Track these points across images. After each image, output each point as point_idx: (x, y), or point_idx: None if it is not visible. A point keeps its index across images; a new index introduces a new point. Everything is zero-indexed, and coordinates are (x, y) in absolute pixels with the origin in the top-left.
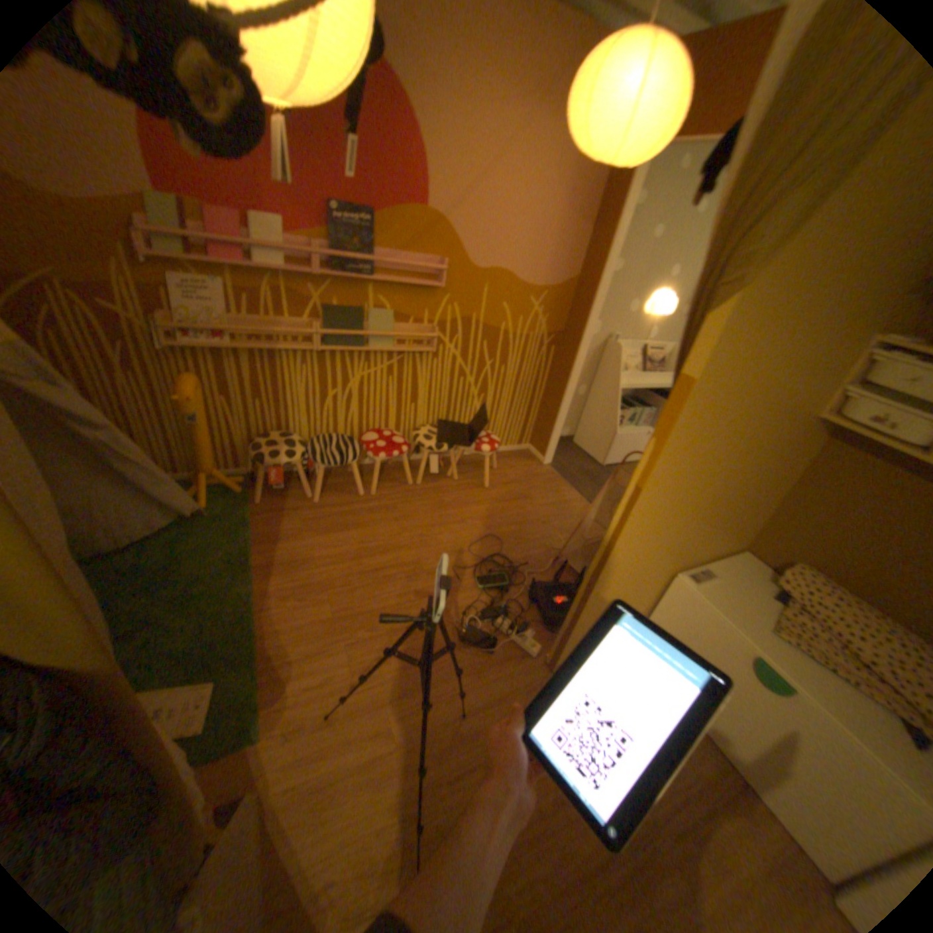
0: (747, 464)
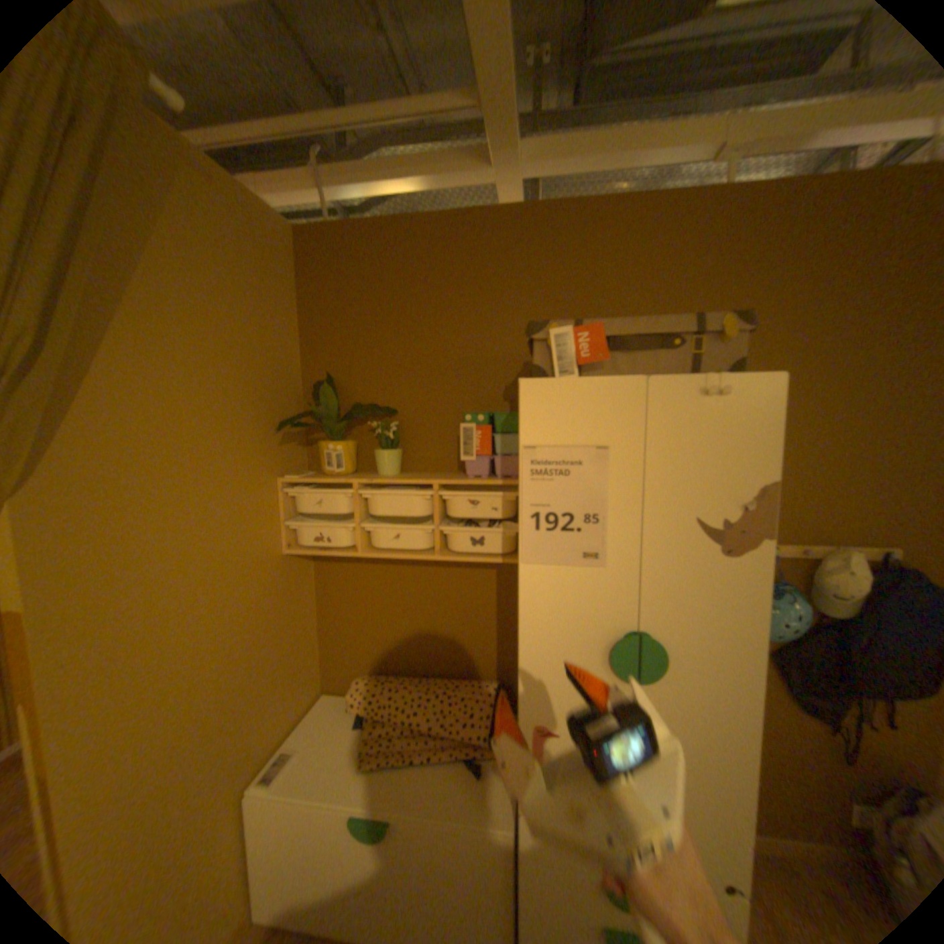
0: (233, 635)
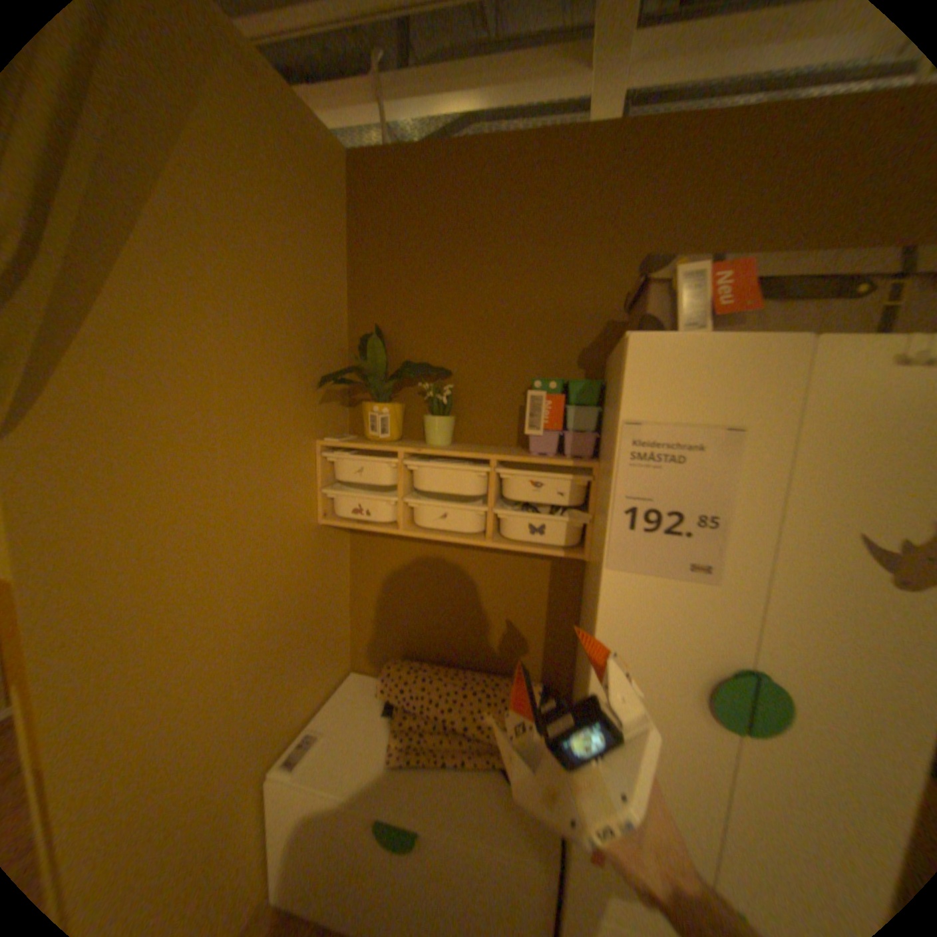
0: (261, 609)
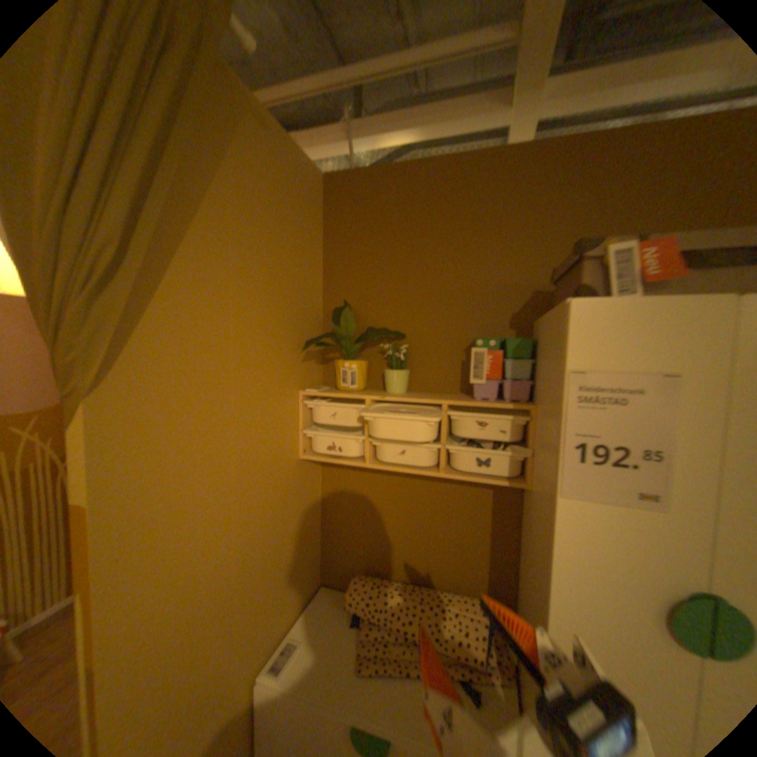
0: (256, 531)
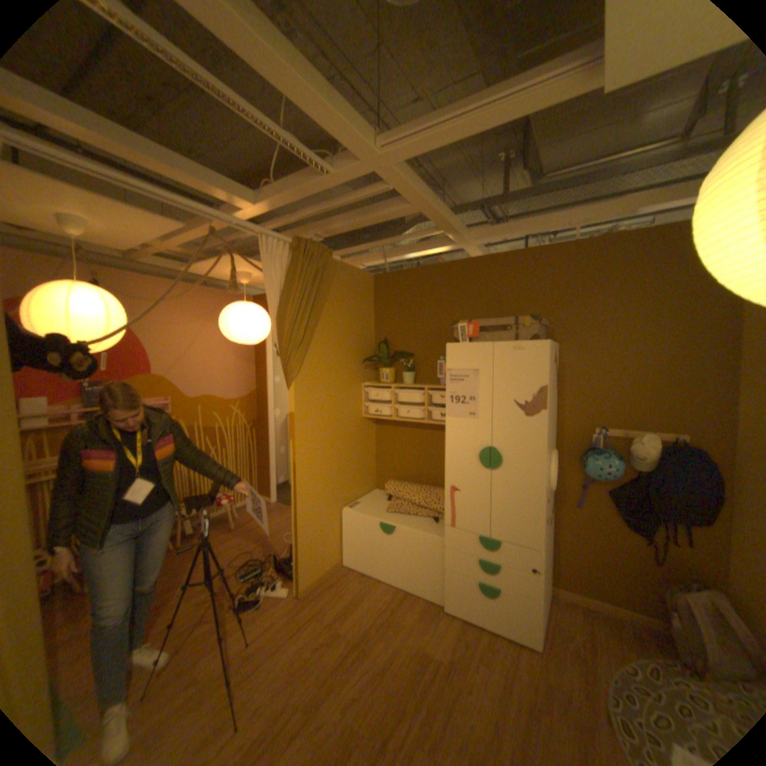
0: (342, 443)
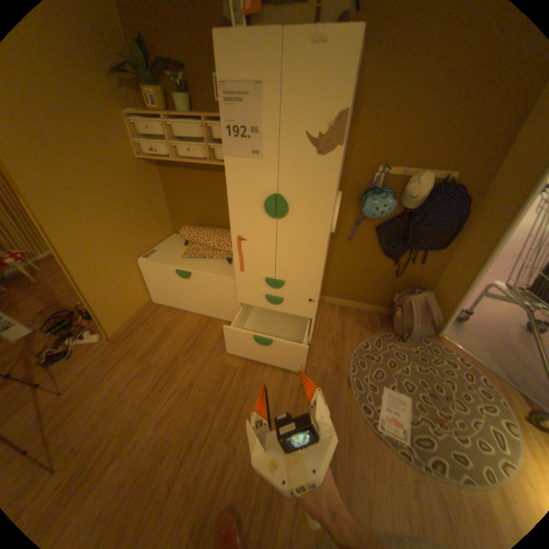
0: (114, 193)
